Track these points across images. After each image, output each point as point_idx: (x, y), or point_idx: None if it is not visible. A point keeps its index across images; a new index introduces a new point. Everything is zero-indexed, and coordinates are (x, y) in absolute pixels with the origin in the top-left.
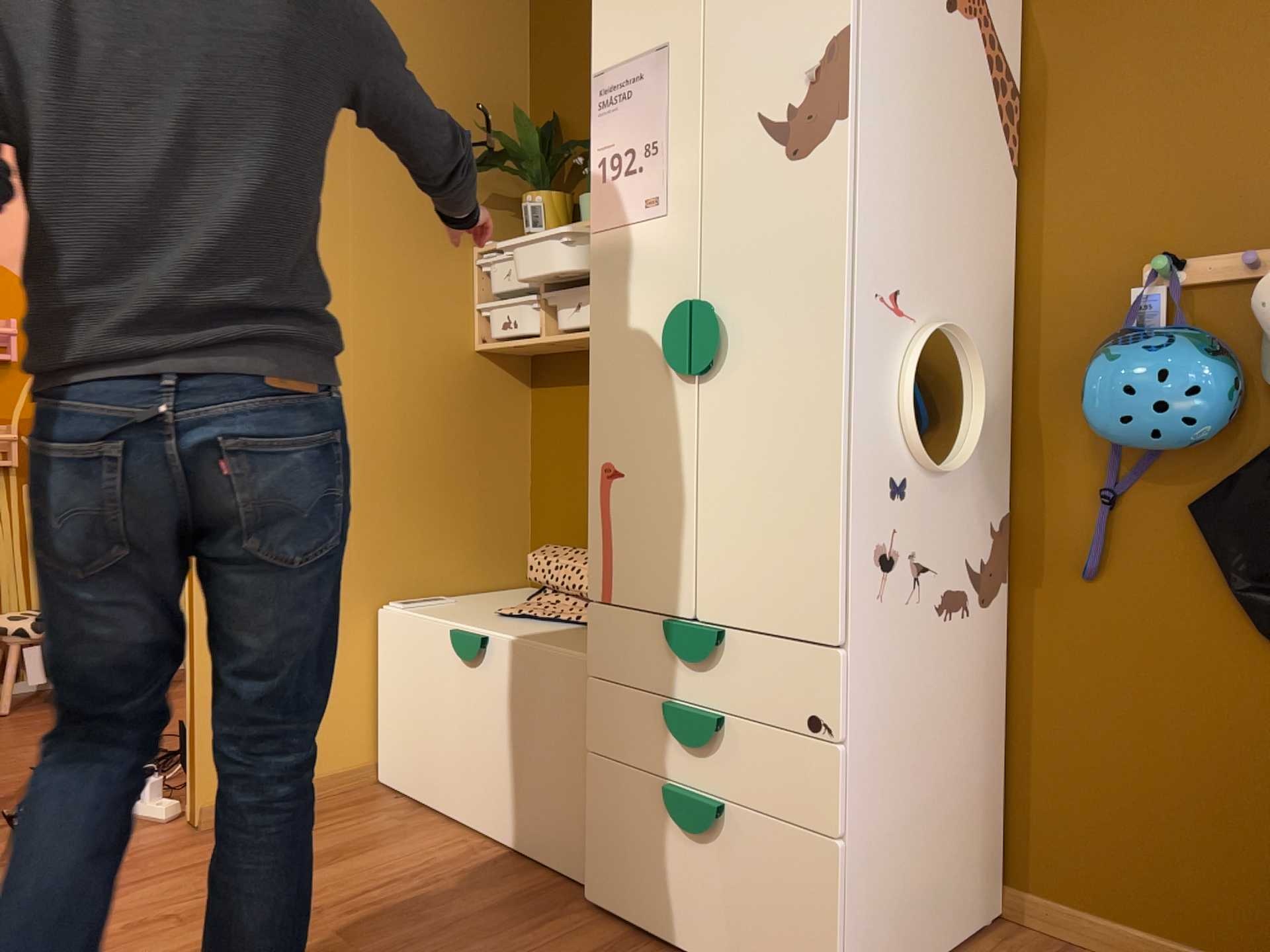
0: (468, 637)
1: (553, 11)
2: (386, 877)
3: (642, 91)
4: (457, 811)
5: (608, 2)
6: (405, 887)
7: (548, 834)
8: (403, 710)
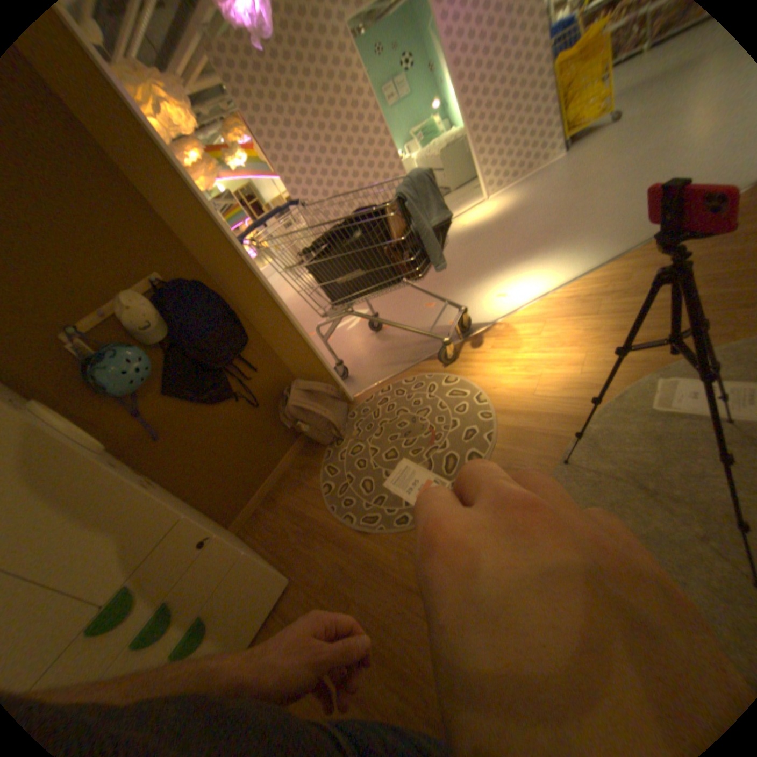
0: None
1: None
2: None
3: None
4: None
5: None
6: None
7: None
8: None
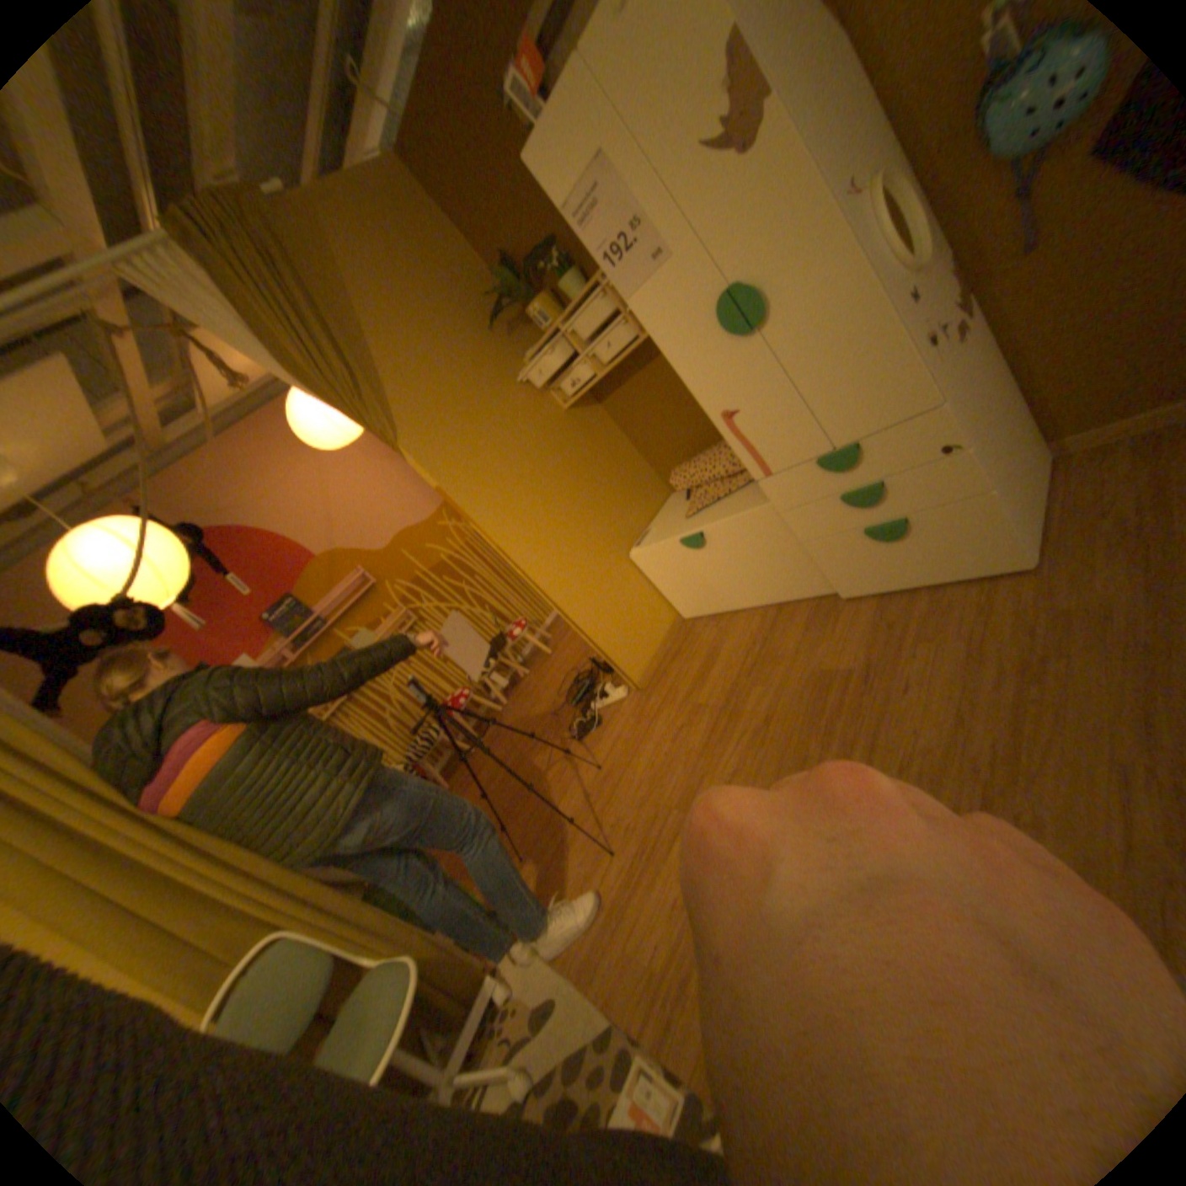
0: (693, 536)
1: (447, 186)
2: (743, 650)
3: (603, 190)
4: (738, 604)
5: (535, 151)
6: (757, 648)
7: (798, 584)
8: (677, 584)
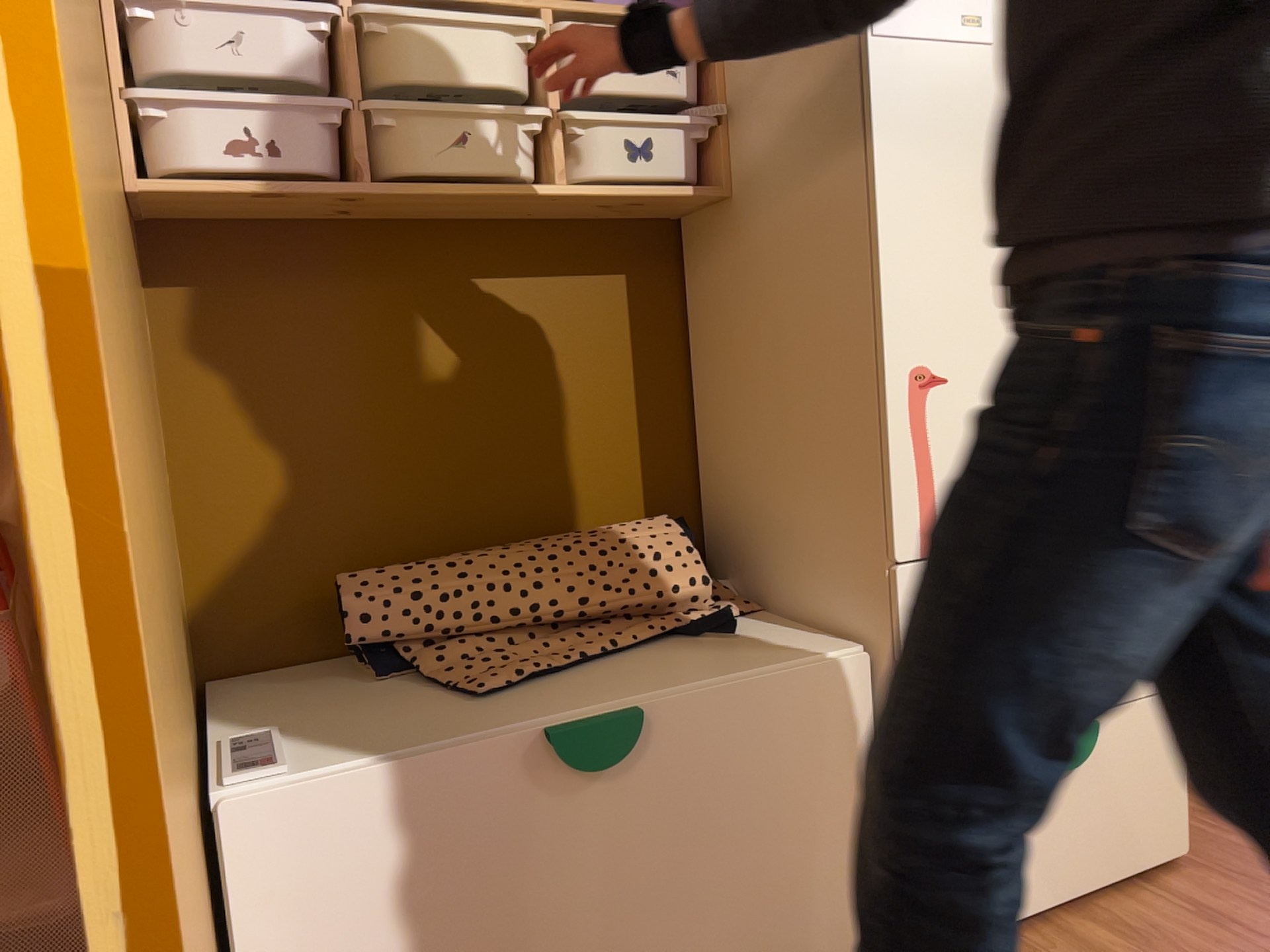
0: (608, 727)
1: None
2: None
3: None
4: None
5: None
6: None
7: (802, 939)
8: None
